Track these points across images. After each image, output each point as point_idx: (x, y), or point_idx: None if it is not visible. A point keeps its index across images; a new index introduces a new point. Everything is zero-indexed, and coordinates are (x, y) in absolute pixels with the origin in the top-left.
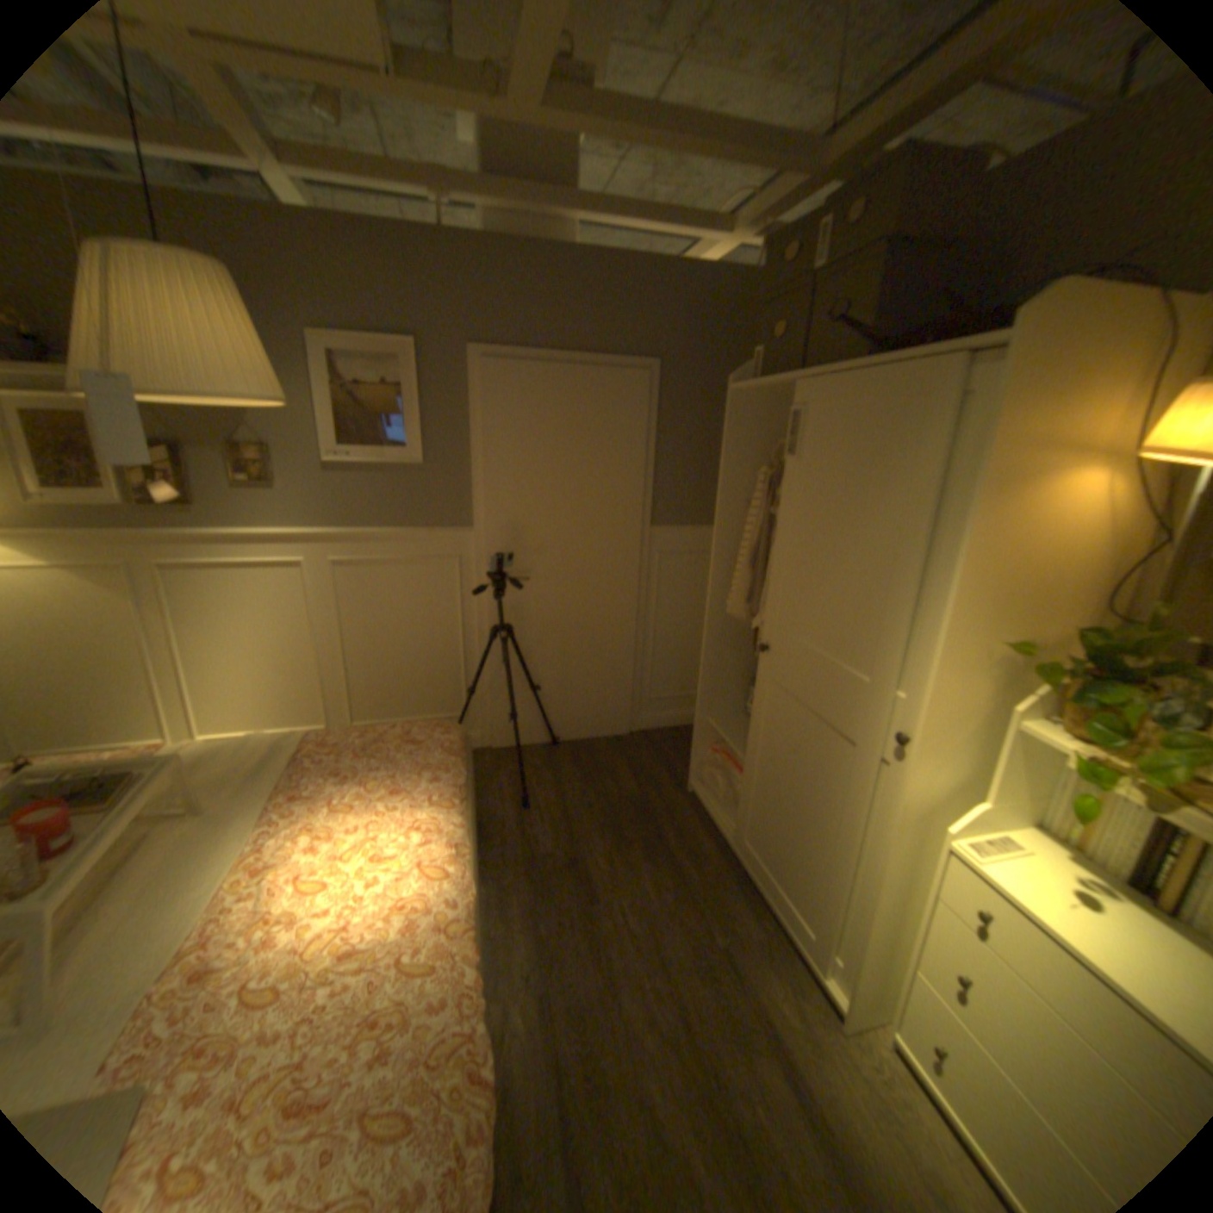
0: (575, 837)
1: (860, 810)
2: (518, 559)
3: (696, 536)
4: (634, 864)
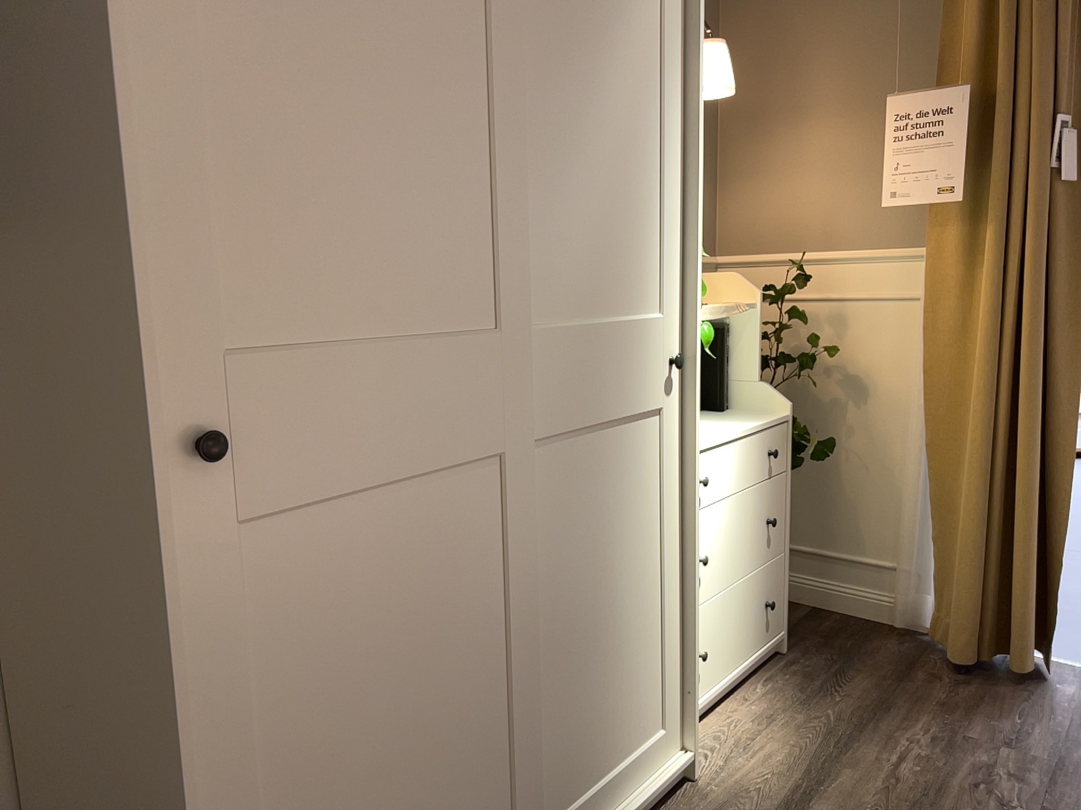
0: None
1: (645, 506)
2: None
3: None
4: None
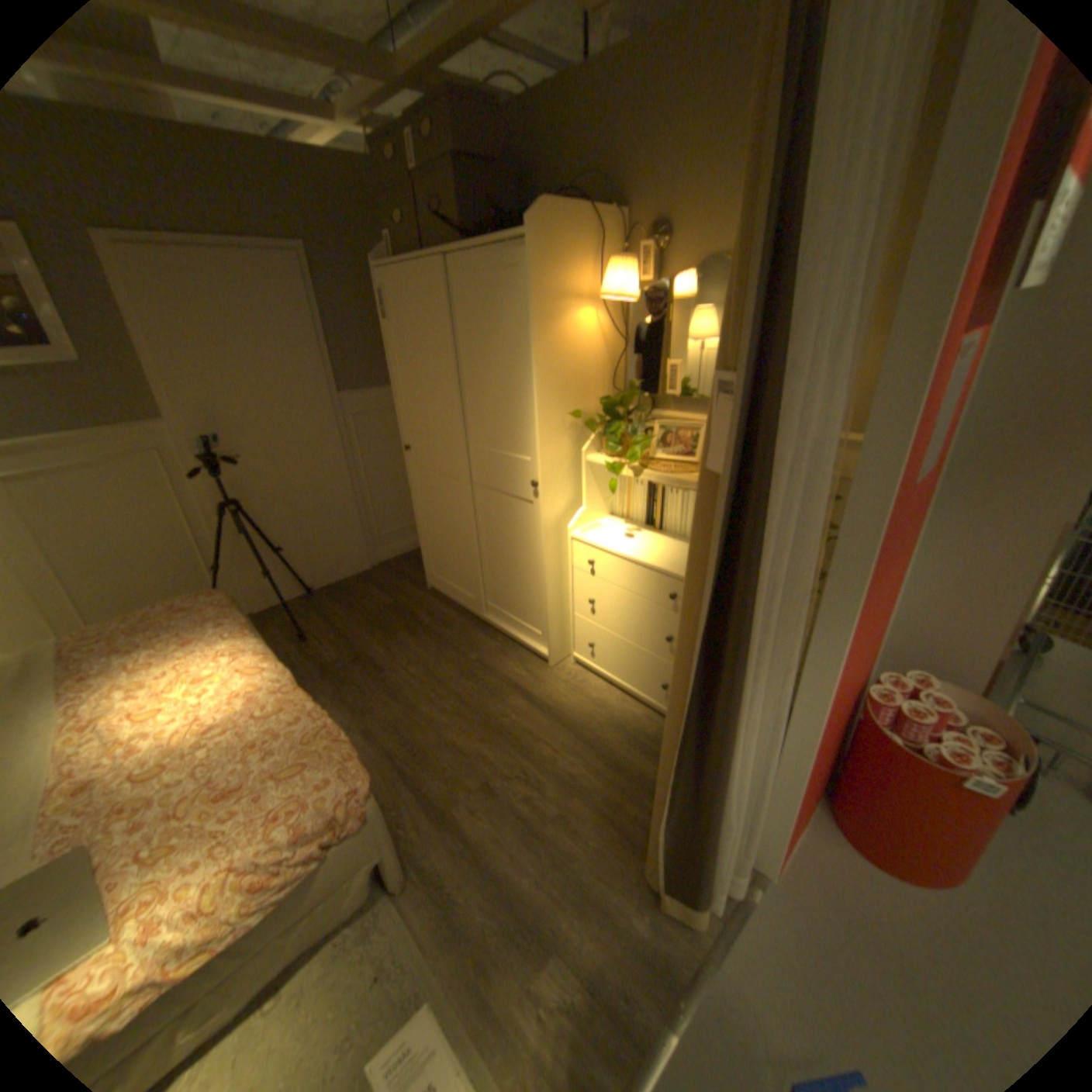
0: (351, 644)
1: (526, 539)
2: (220, 441)
3: (378, 396)
4: (402, 642)
